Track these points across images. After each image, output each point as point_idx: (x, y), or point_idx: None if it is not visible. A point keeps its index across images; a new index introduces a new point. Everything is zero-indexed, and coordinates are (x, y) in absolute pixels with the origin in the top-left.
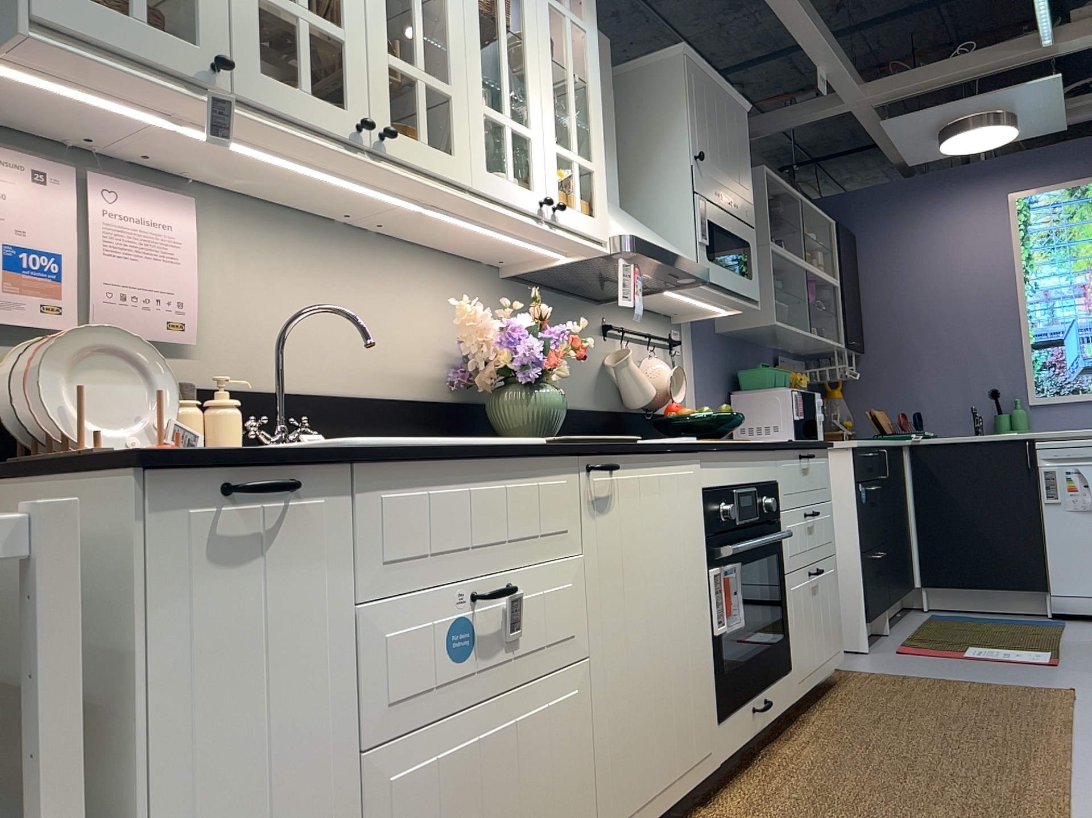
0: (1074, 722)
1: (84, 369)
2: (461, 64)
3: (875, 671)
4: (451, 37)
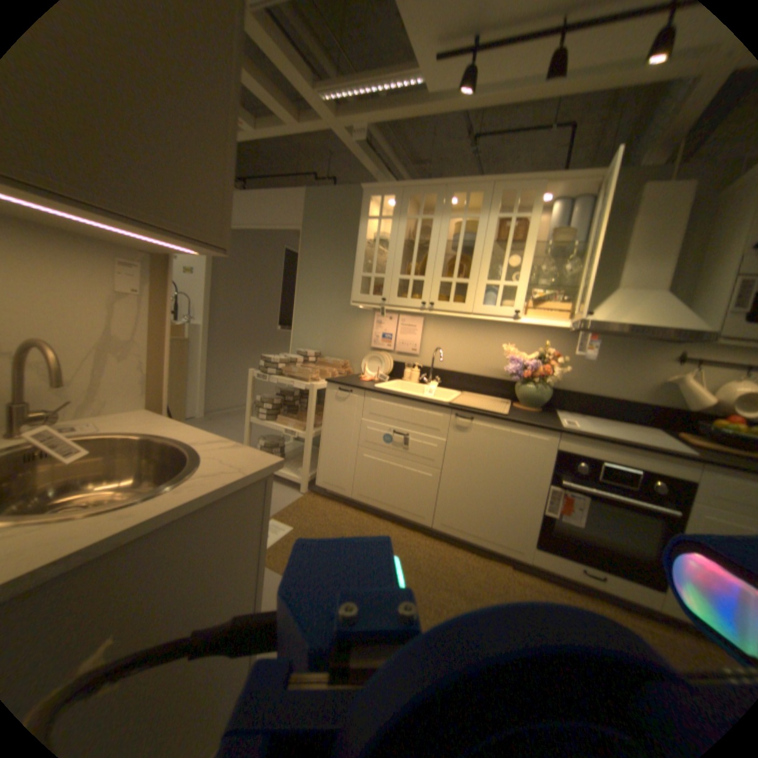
0: None
1: (373, 360)
2: (475, 268)
3: None
4: (472, 260)
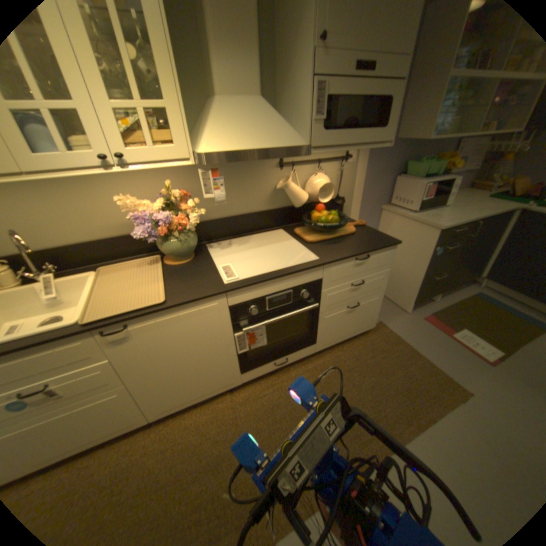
0: (437, 424)
1: None
2: None
3: (395, 331)
4: None
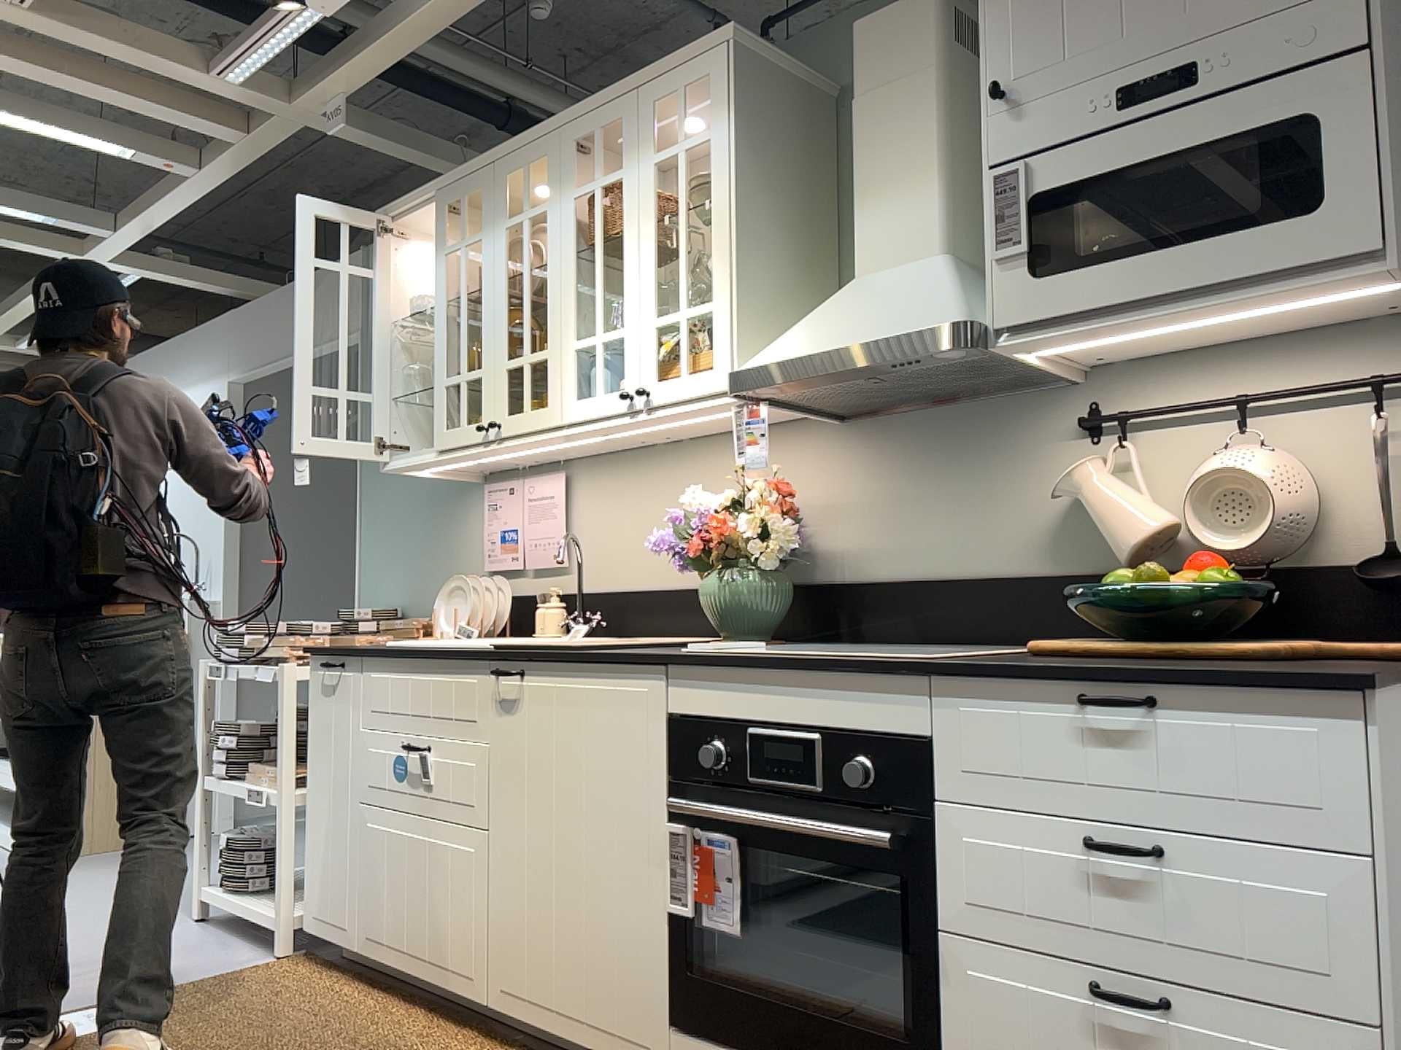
0: None
1: (458, 597)
2: (554, 322)
3: None
4: (548, 305)
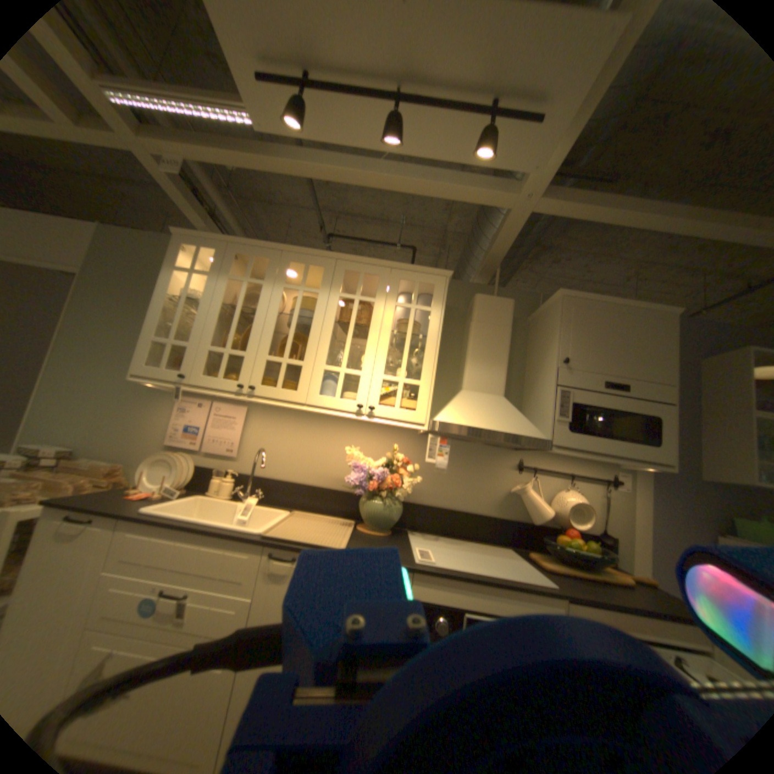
0: None
1: (160, 466)
2: (312, 351)
3: None
4: (309, 341)
